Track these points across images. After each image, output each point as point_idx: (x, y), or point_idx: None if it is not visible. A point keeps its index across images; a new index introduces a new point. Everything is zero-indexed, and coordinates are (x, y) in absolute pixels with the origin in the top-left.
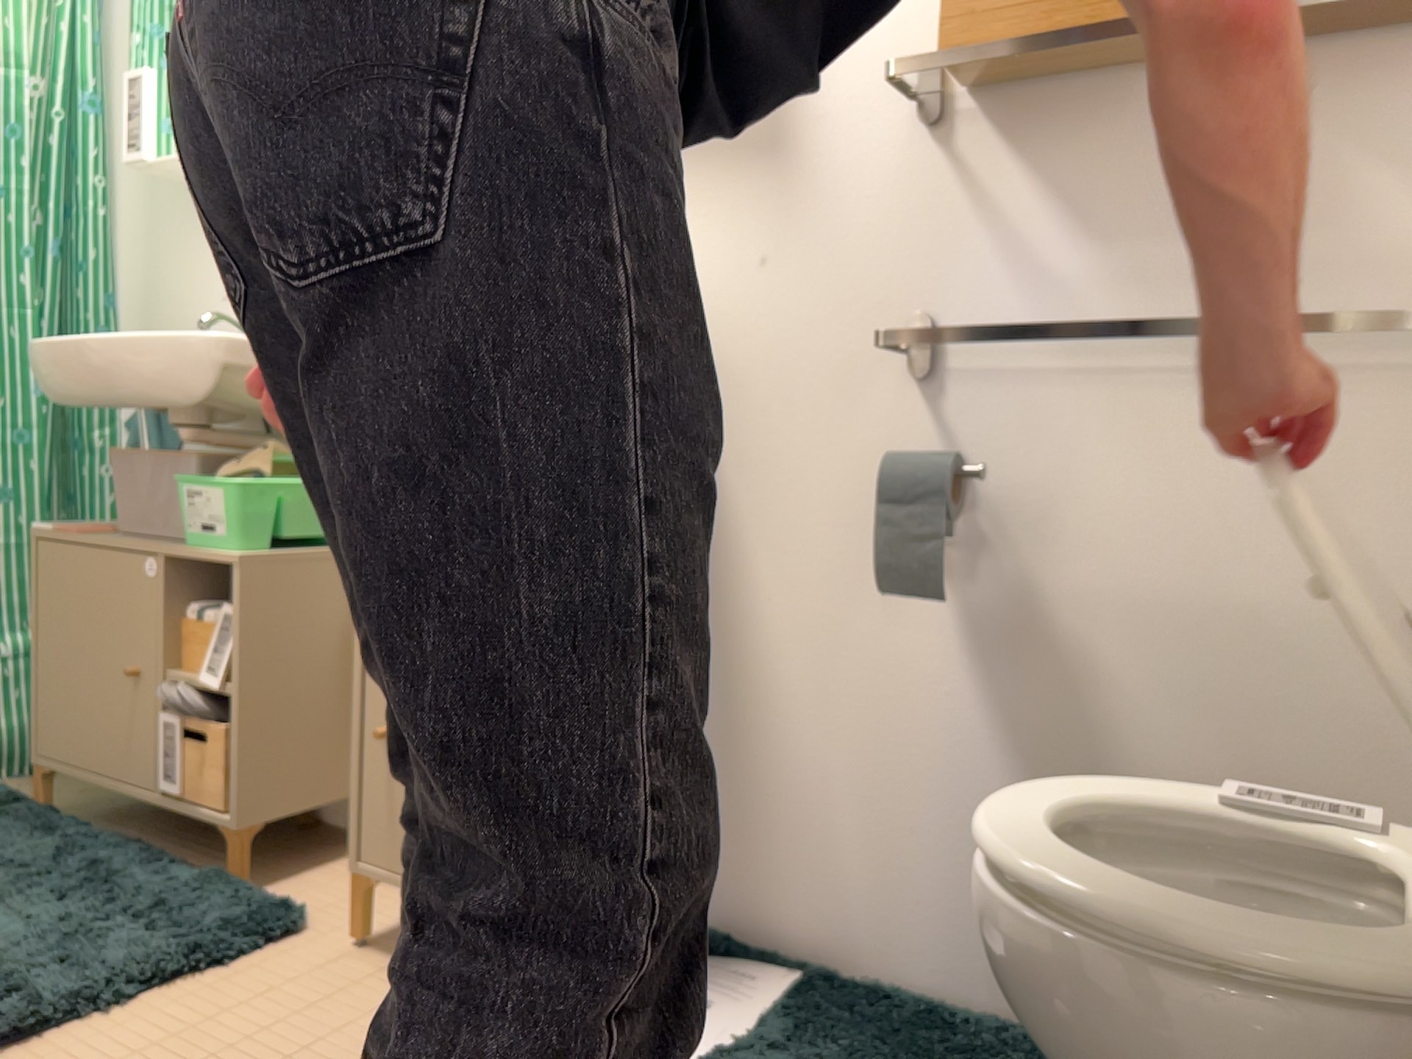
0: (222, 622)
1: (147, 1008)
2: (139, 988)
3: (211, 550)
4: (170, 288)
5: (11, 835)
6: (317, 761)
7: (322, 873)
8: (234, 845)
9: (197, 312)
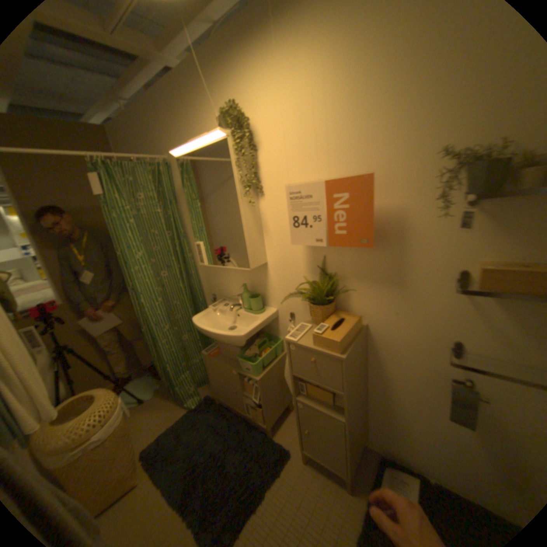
0: (255, 387)
1: (269, 499)
2: (266, 494)
3: (250, 375)
4: (213, 280)
5: (216, 420)
6: (280, 406)
7: (285, 427)
8: (268, 433)
9: (221, 287)
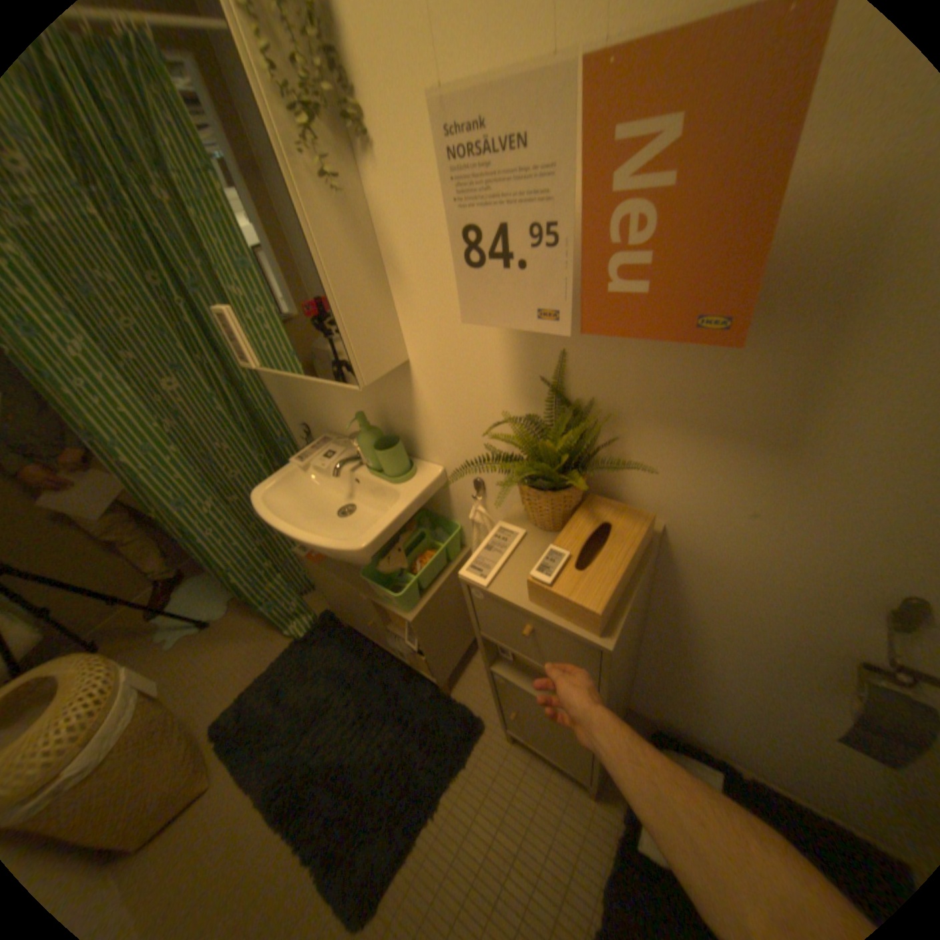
0: (409, 625)
1: (447, 812)
2: (441, 805)
3: (394, 608)
4: (296, 394)
5: (346, 661)
6: (463, 642)
7: (475, 670)
8: (443, 690)
9: (317, 410)
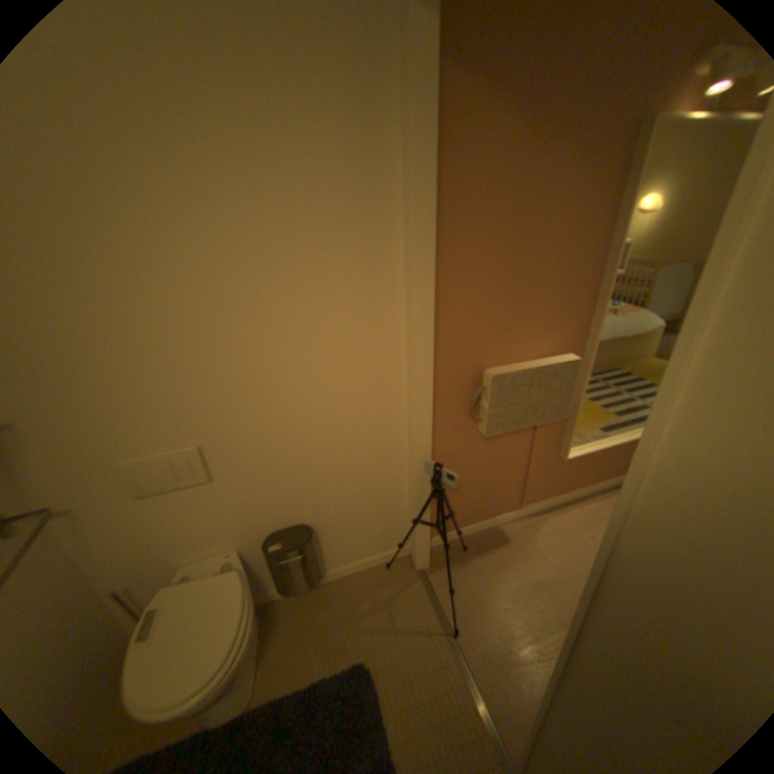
0: None
1: None
2: None
3: None
4: None
5: None
6: None
7: None
8: None
9: None
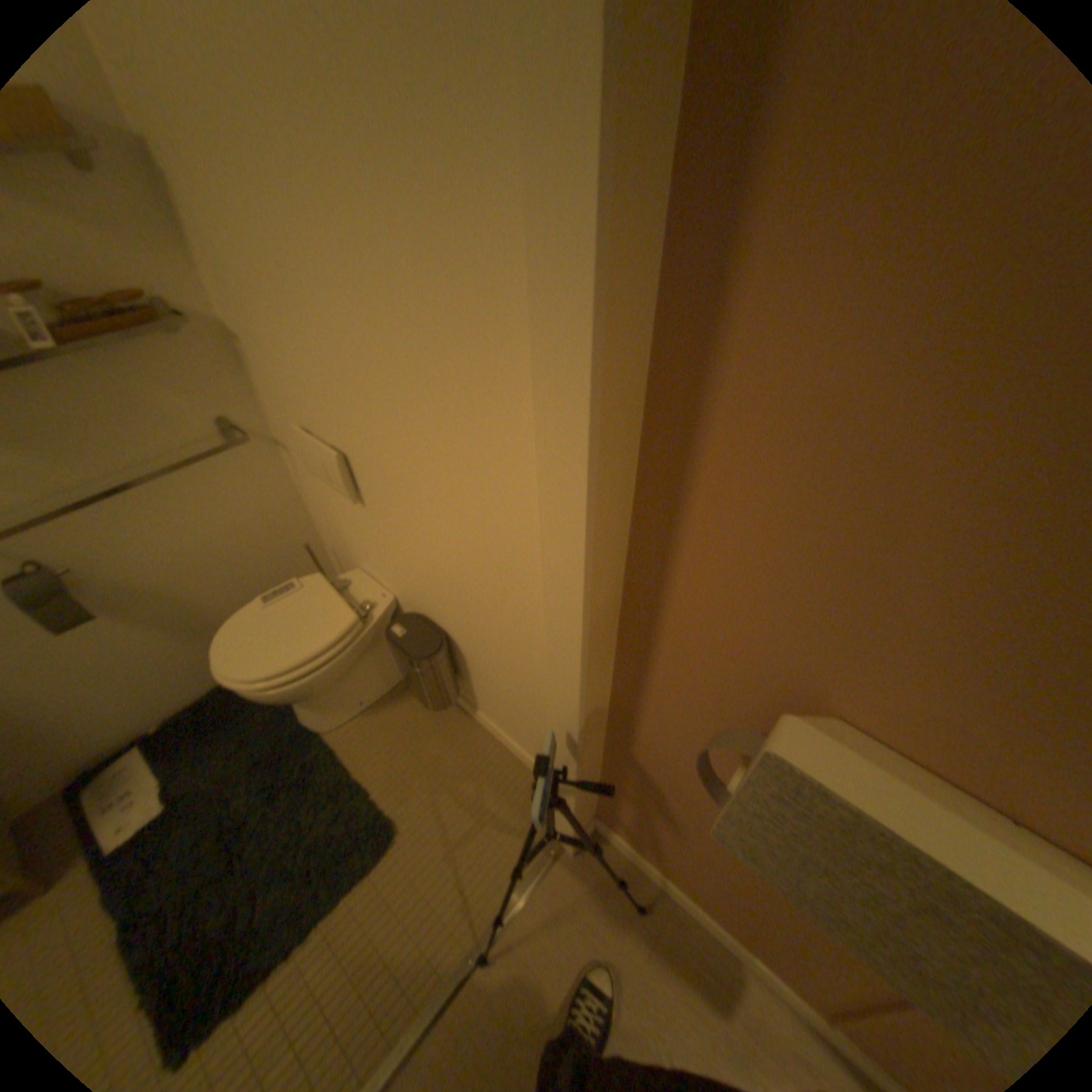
0: None
1: None
2: None
3: None
4: None
5: None
6: None
7: None
8: None
9: None
